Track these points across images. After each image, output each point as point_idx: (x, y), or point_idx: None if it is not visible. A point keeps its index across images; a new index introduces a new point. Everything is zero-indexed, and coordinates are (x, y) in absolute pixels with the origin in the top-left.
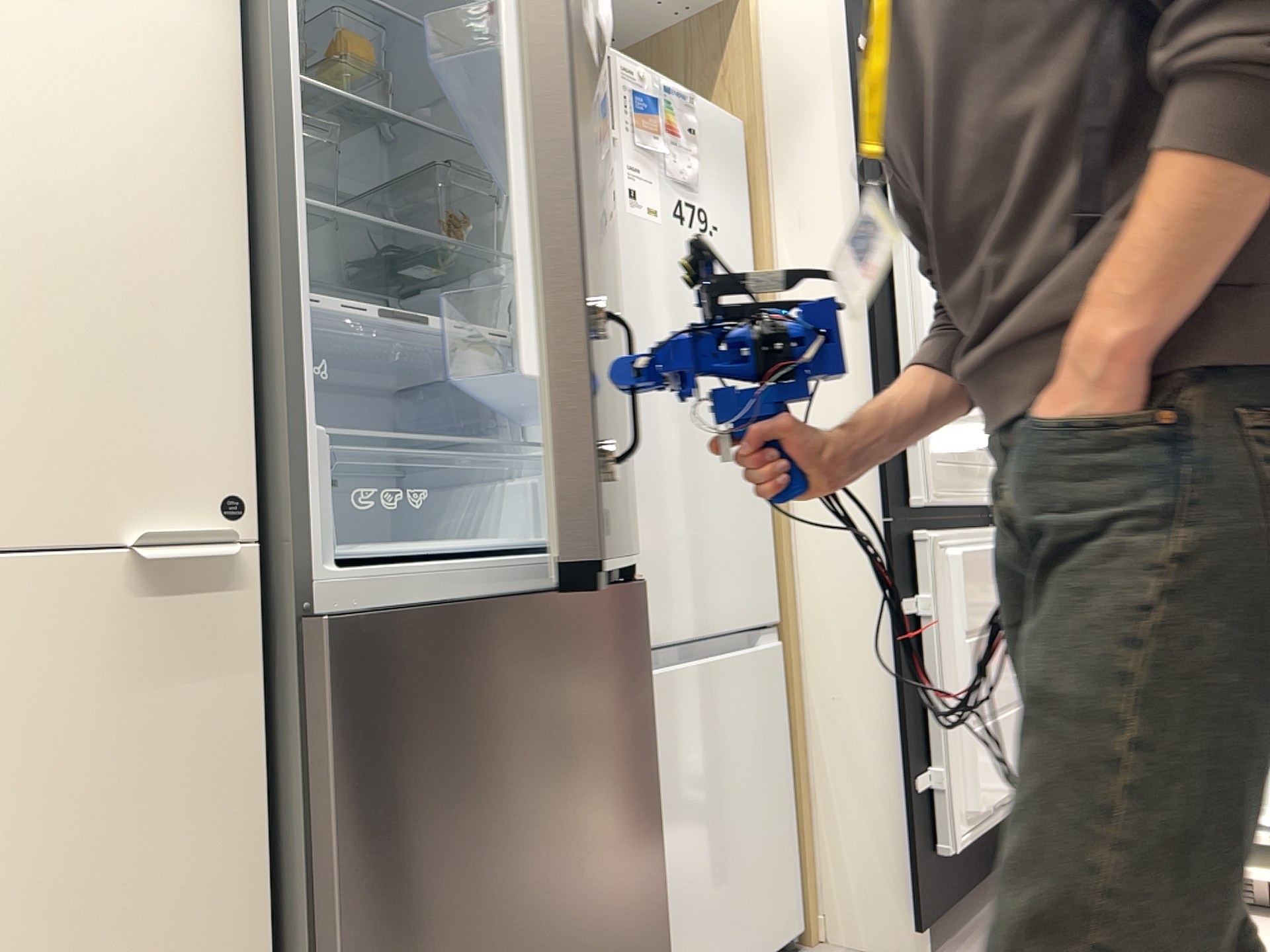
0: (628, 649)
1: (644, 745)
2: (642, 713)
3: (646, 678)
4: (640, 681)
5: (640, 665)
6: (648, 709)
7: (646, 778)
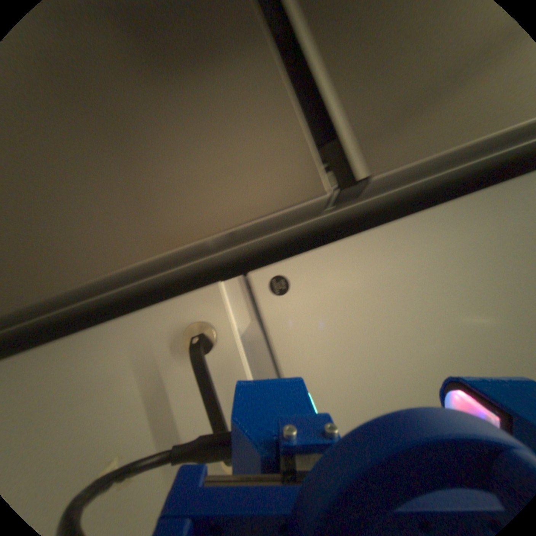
0: (232, 181)
1: (111, 247)
2: (152, 233)
3: (201, 231)
4: (194, 218)
5: (216, 212)
6: (159, 247)
7: (70, 261)
